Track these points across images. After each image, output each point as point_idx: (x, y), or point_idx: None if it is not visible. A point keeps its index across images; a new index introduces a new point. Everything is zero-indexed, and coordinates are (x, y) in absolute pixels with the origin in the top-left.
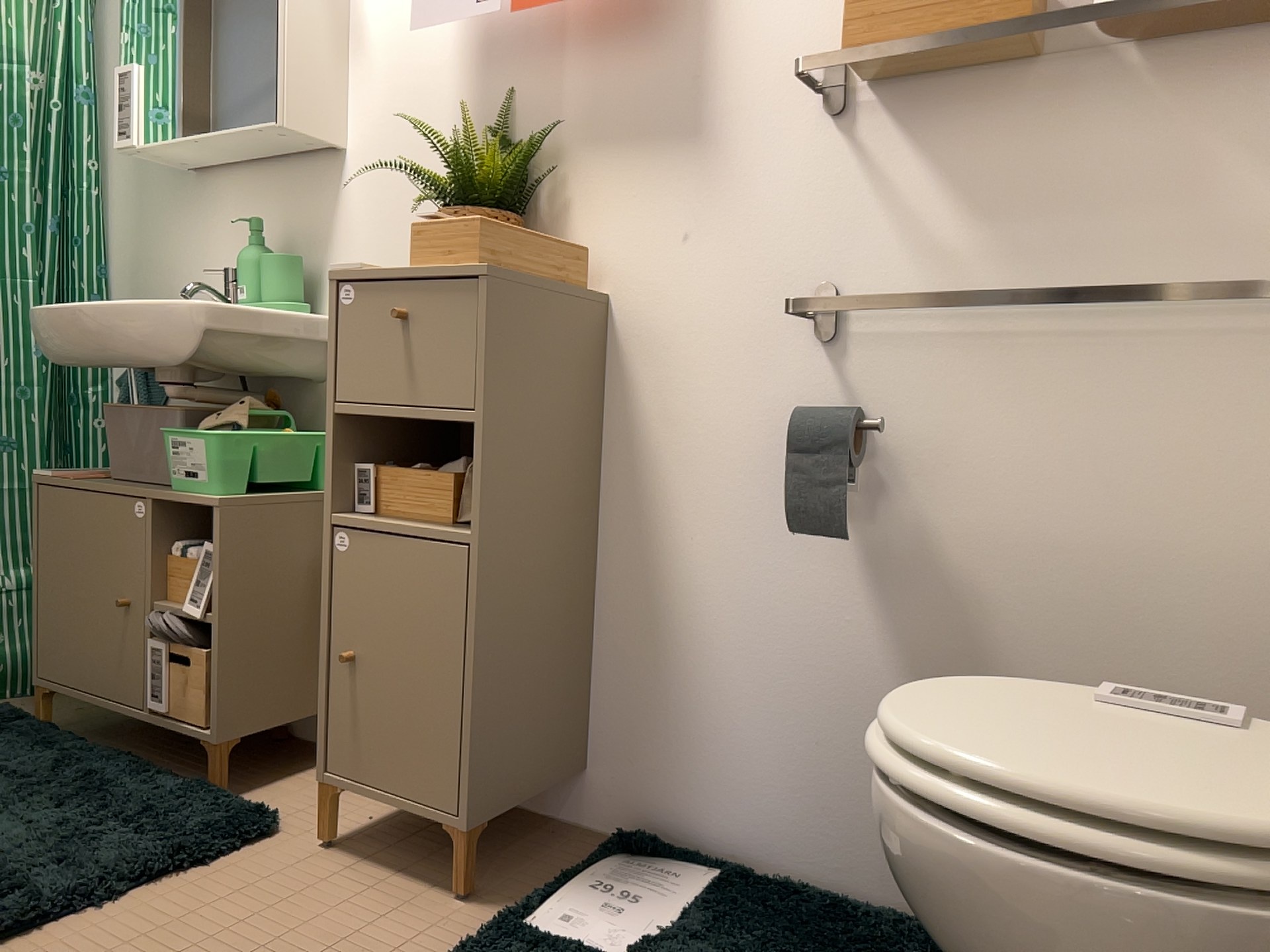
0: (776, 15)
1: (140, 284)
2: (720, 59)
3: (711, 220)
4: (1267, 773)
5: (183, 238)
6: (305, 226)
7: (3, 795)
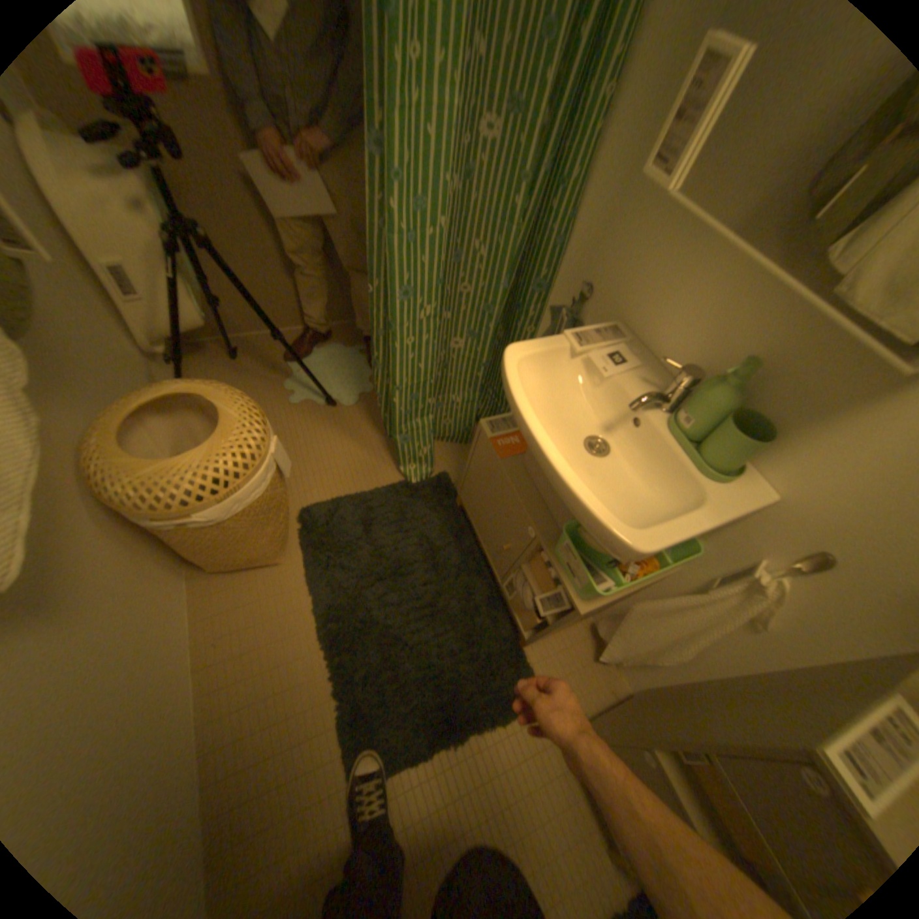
0: None
1: (599, 246)
2: None
3: None
4: None
5: (659, 241)
6: (811, 371)
7: (434, 604)
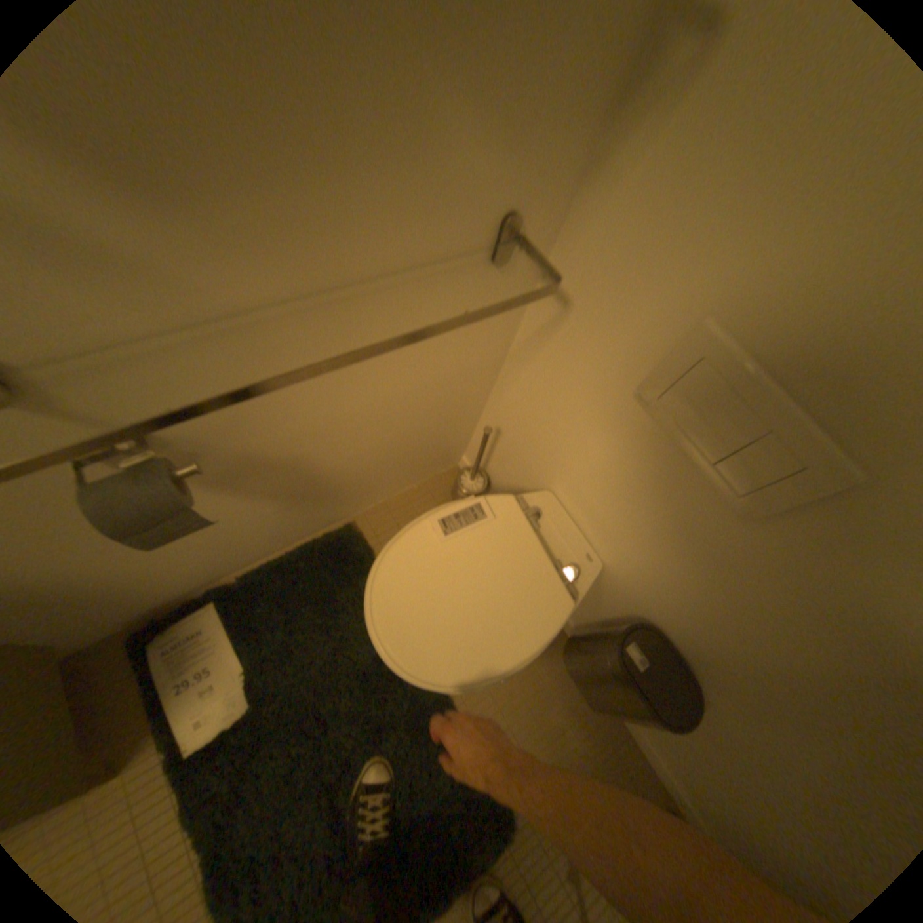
0: None
1: None
2: None
3: None
4: (526, 561)
5: None
6: None
7: None
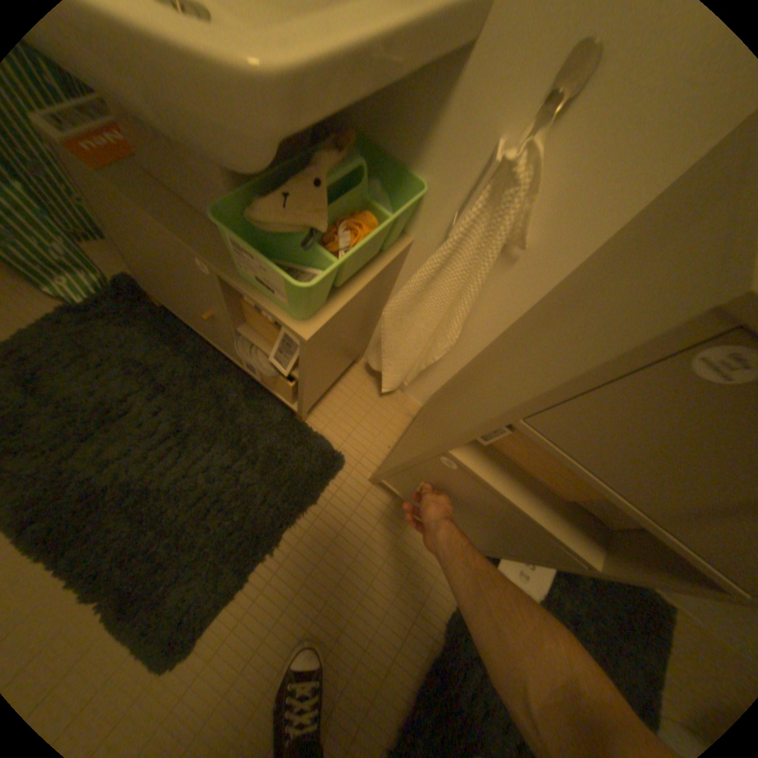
0: None
1: None
2: None
3: None
4: None
5: None
6: None
7: (175, 430)
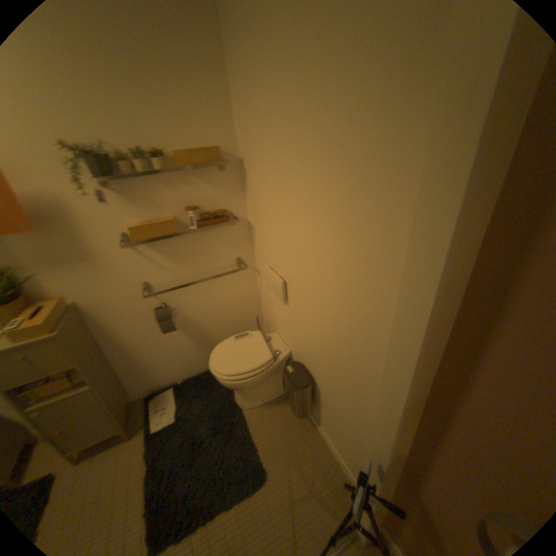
0: (95, 223)
1: None
2: (79, 235)
3: (99, 276)
4: (258, 346)
5: None
6: None
7: None
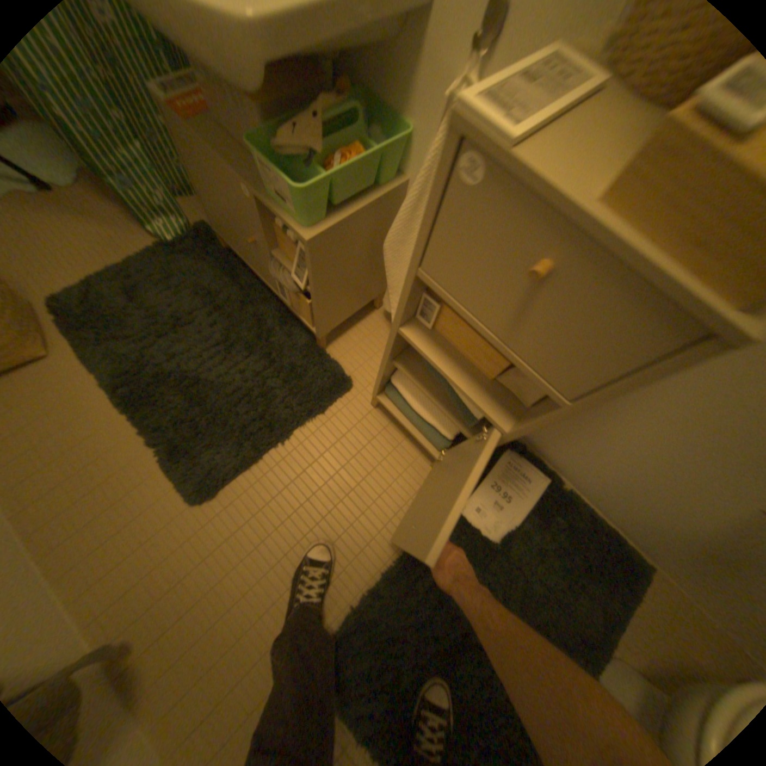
0: None
1: None
2: None
3: None
4: None
5: None
6: None
7: (224, 340)
